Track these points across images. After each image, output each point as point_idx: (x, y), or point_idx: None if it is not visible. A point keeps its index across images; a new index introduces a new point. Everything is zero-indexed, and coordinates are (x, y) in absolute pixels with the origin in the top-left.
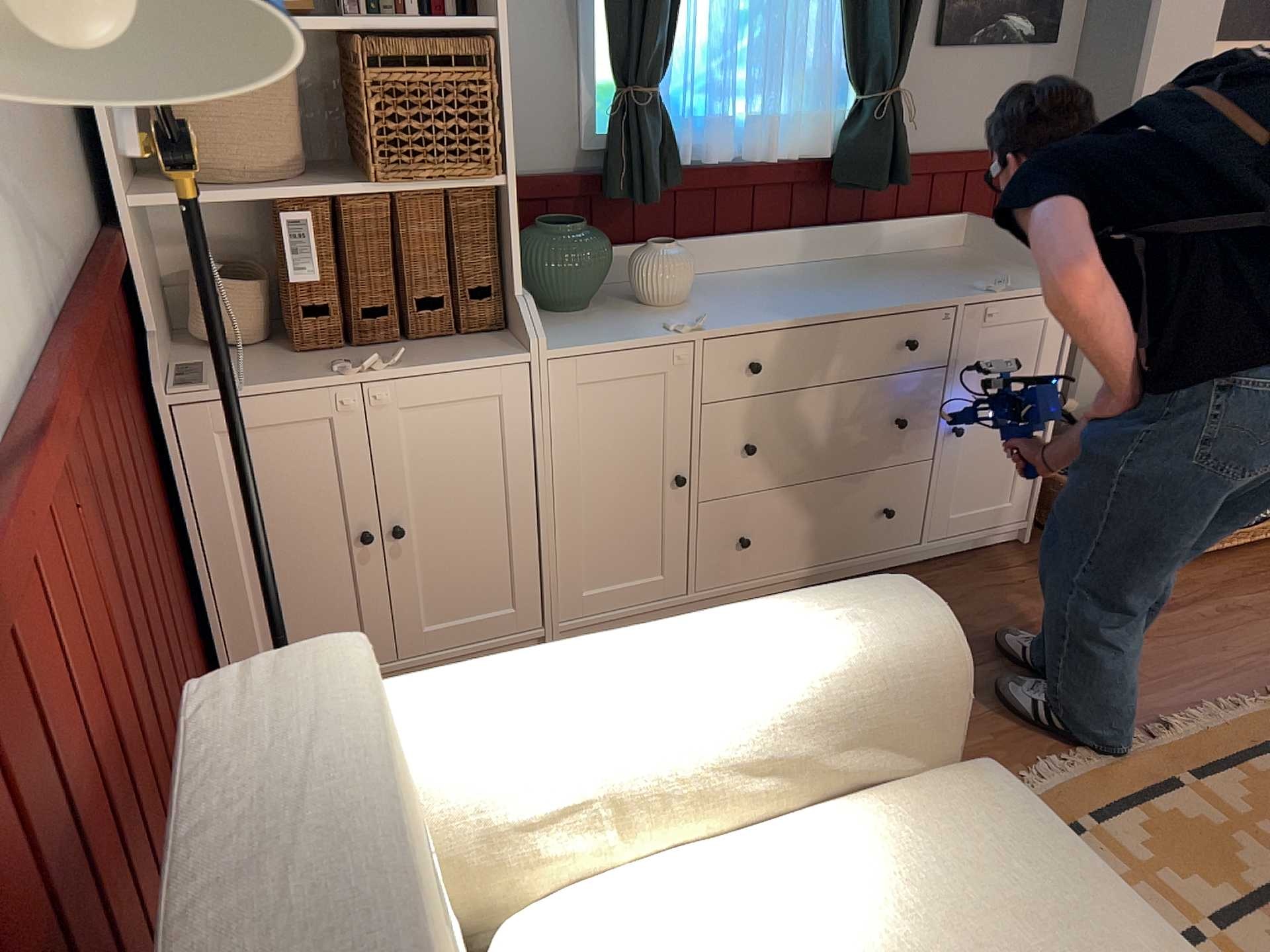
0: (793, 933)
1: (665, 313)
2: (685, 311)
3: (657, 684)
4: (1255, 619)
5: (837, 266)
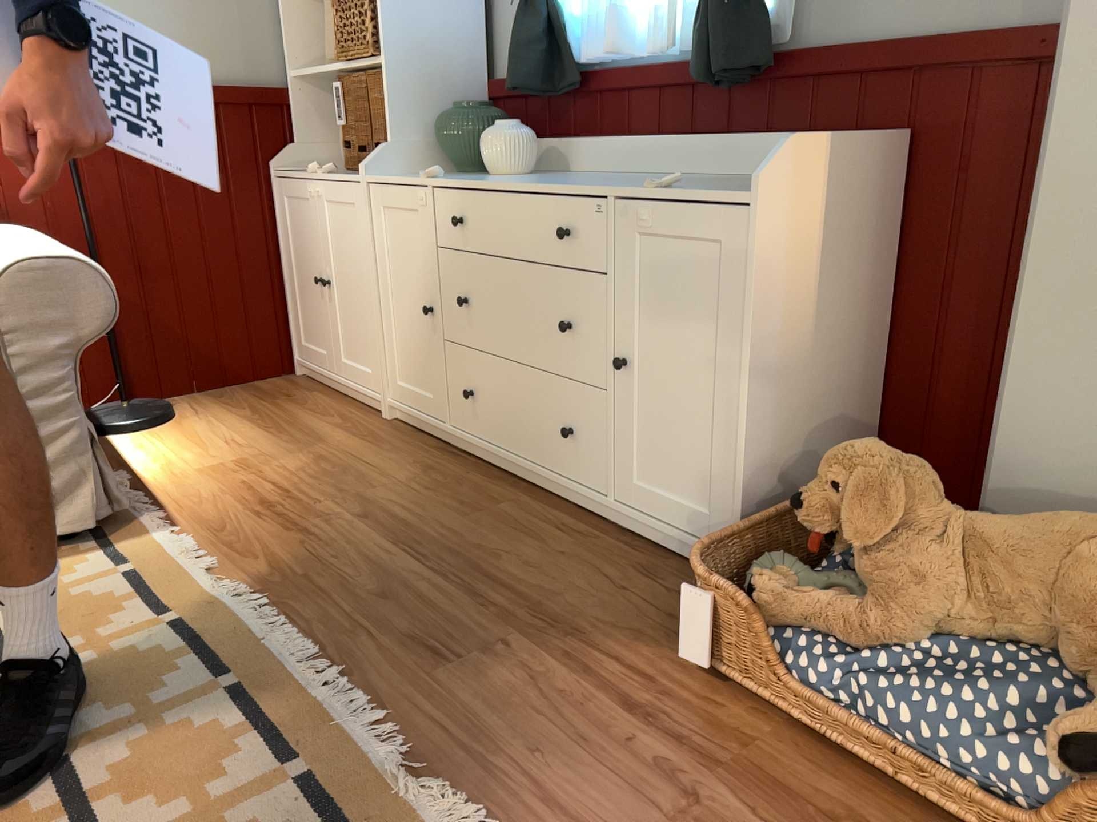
0: None
1: (473, 177)
2: (484, 178)
3: None
4: (662, 804)
5: (695, 178)
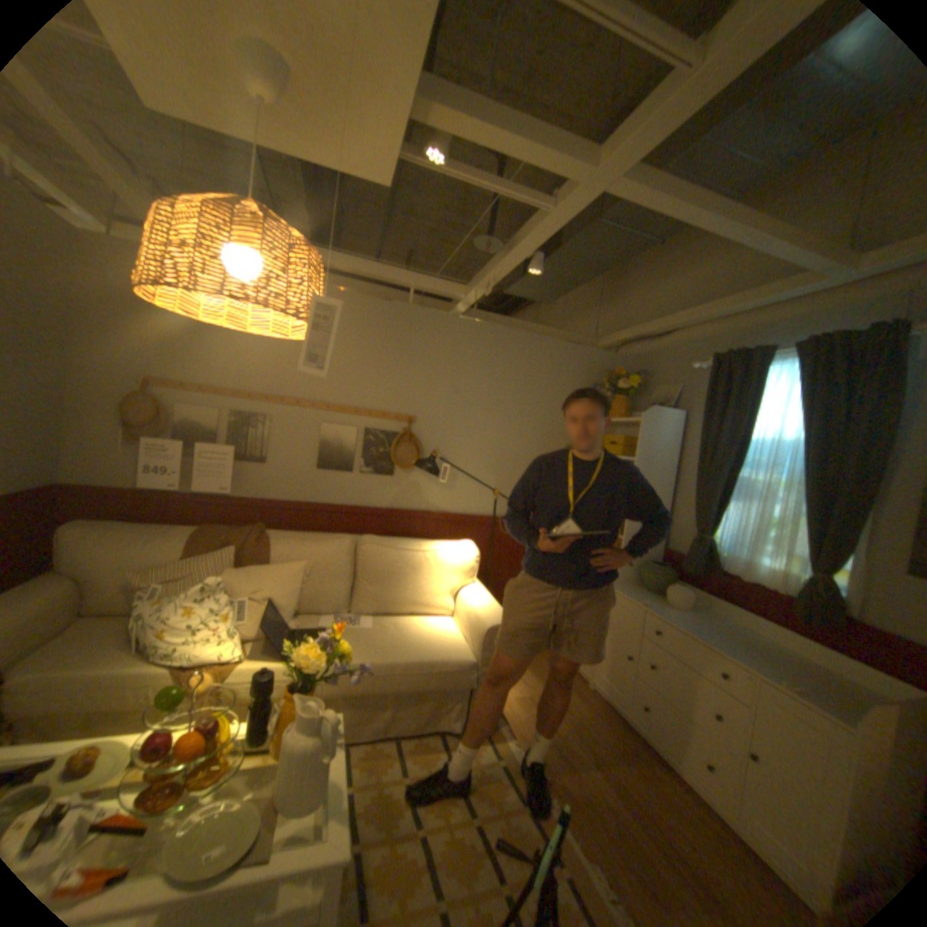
0: (433, 628)
1: (663, 606)
2: (669, 609)
3: (472, 596)
4: None
5: (793, 656)
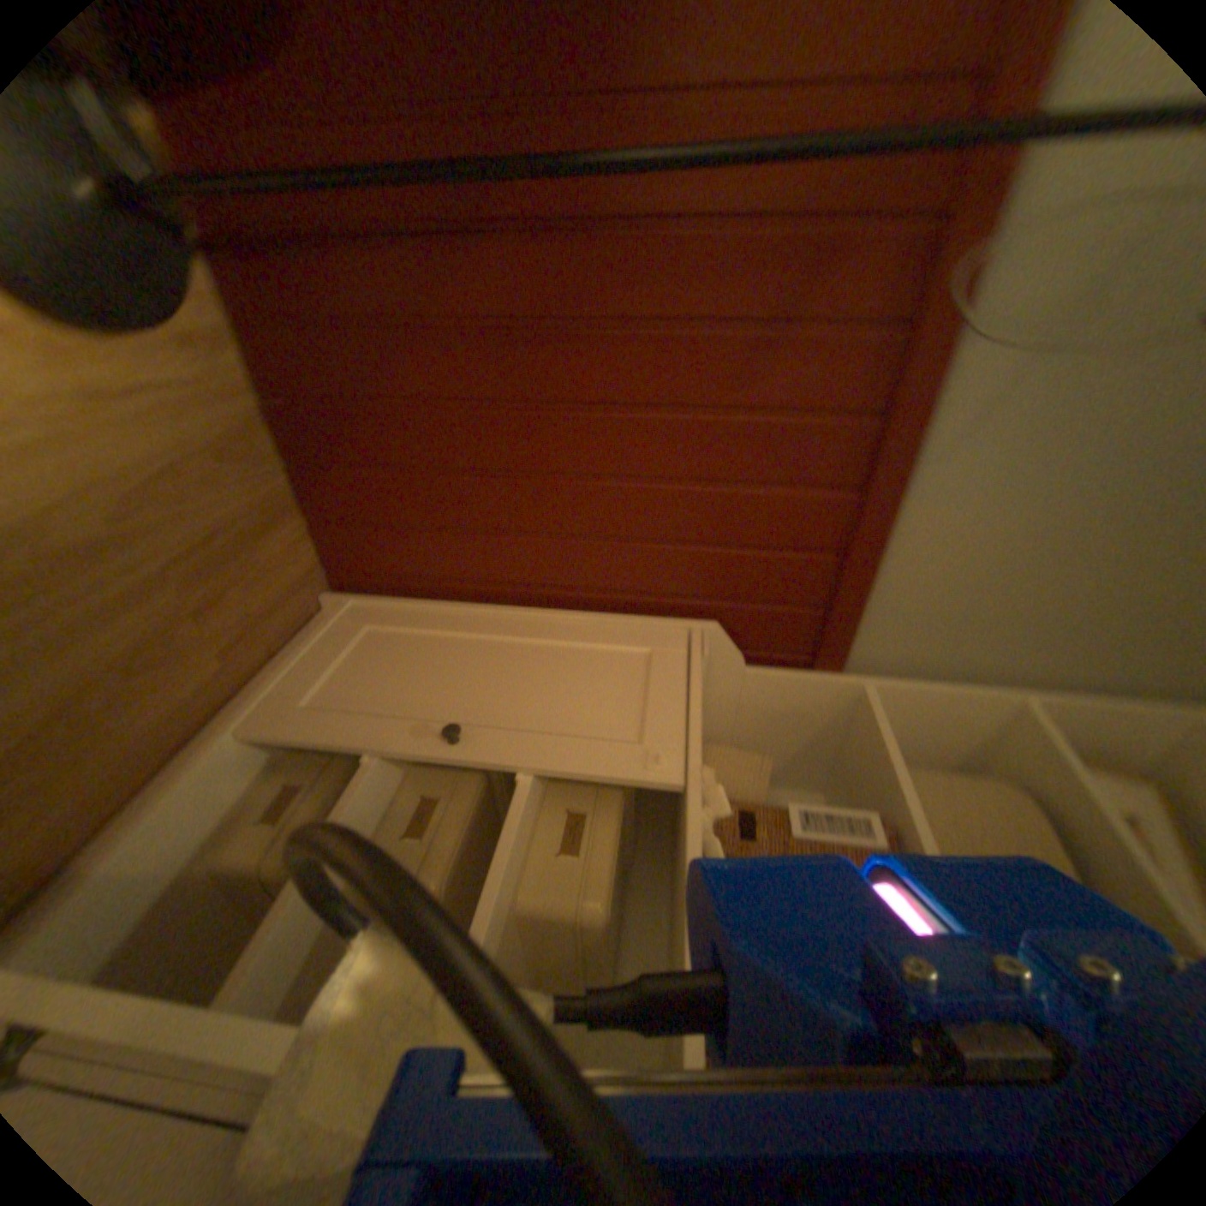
0: None
1: None
2: None
3: None
4: None
5: None
